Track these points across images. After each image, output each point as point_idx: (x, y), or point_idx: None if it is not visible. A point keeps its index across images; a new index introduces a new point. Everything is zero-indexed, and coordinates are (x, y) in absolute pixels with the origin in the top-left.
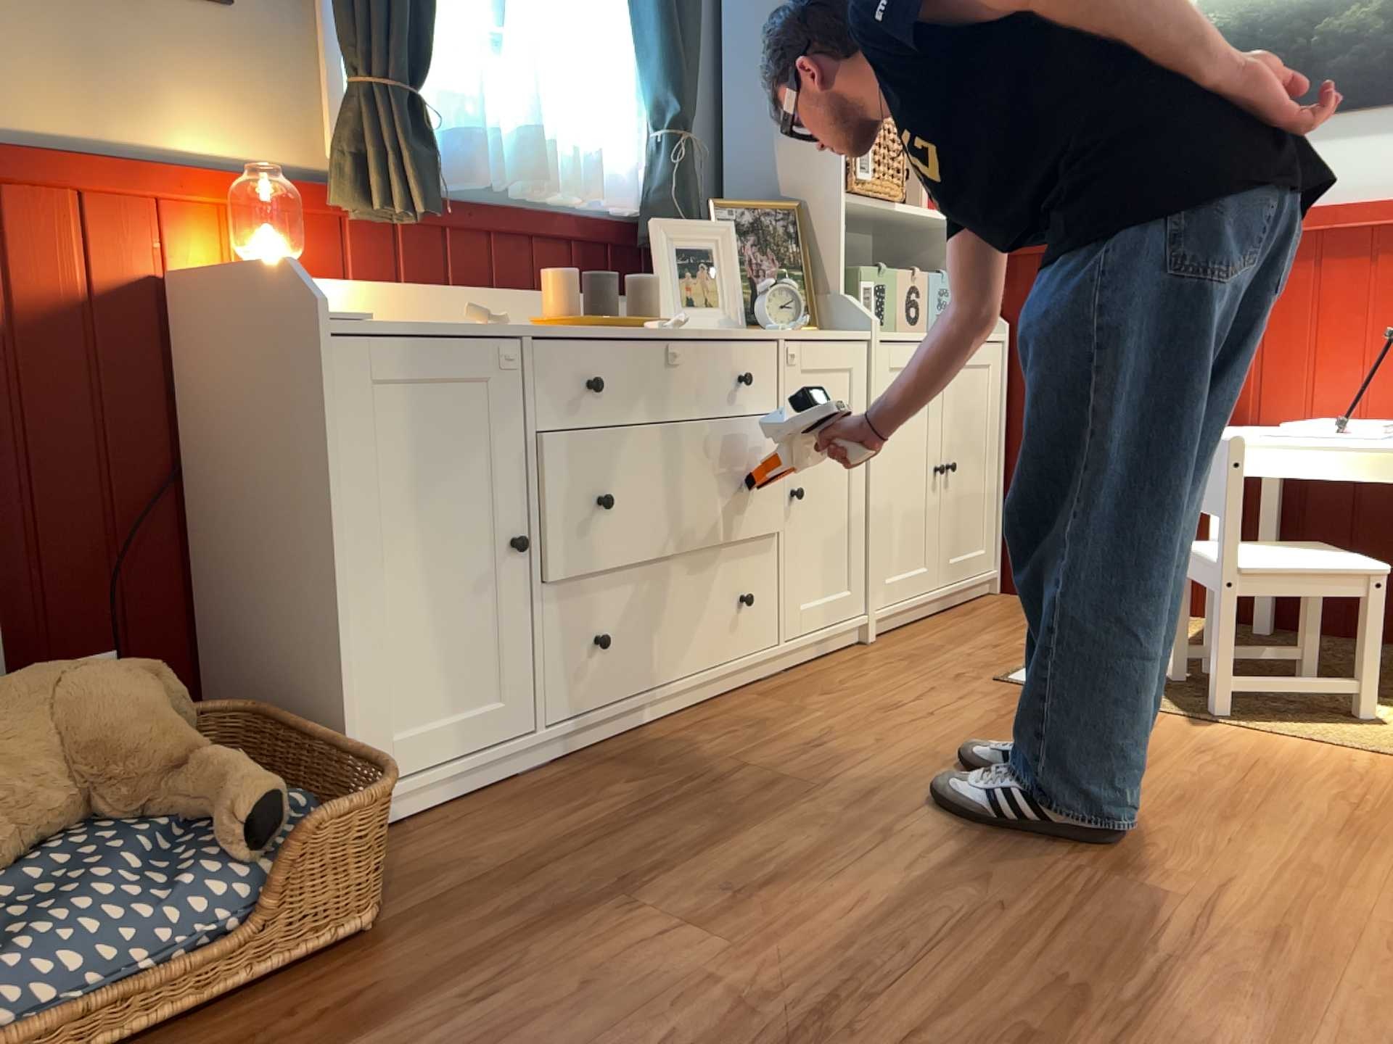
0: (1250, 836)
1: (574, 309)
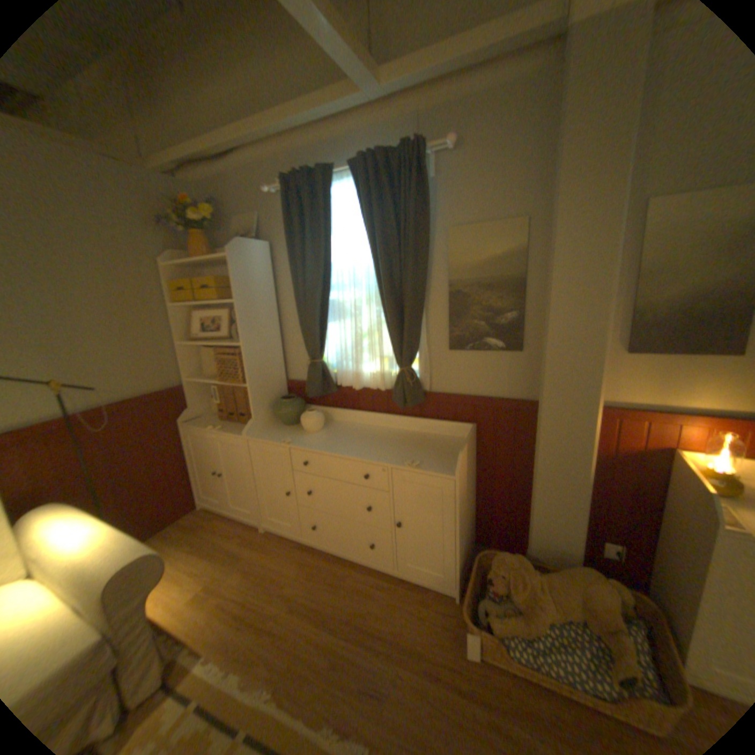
0: None
1: None
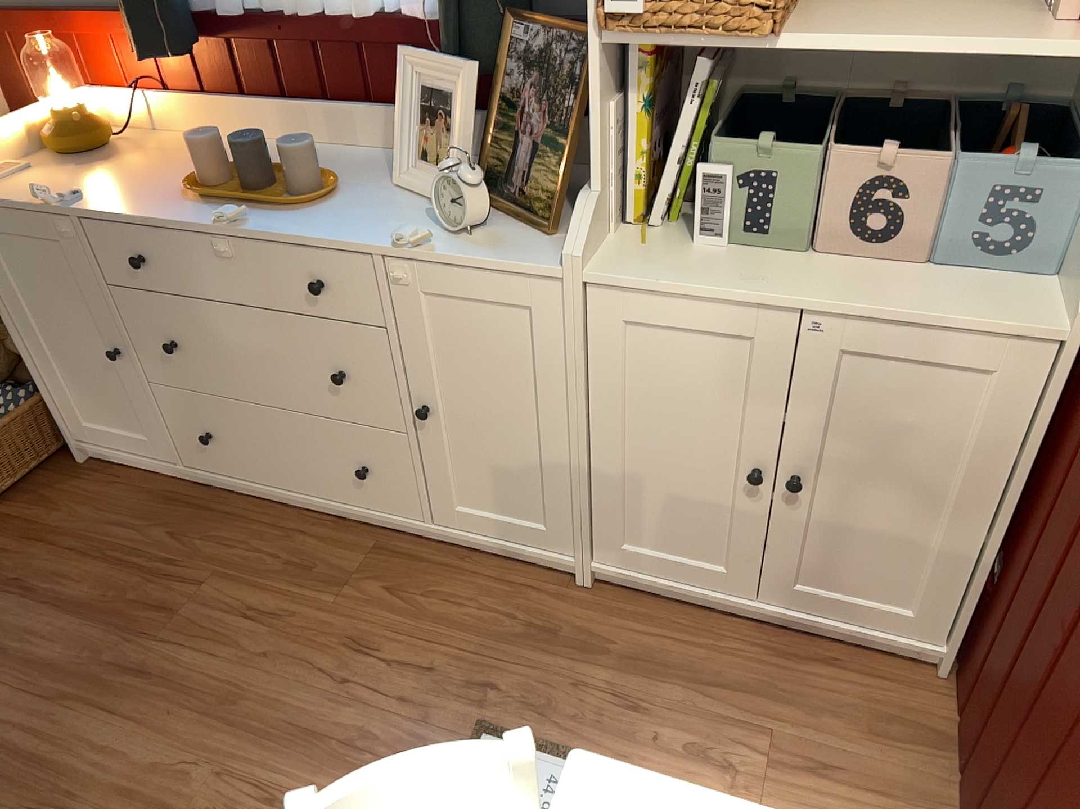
0: None
1: (215, 178)
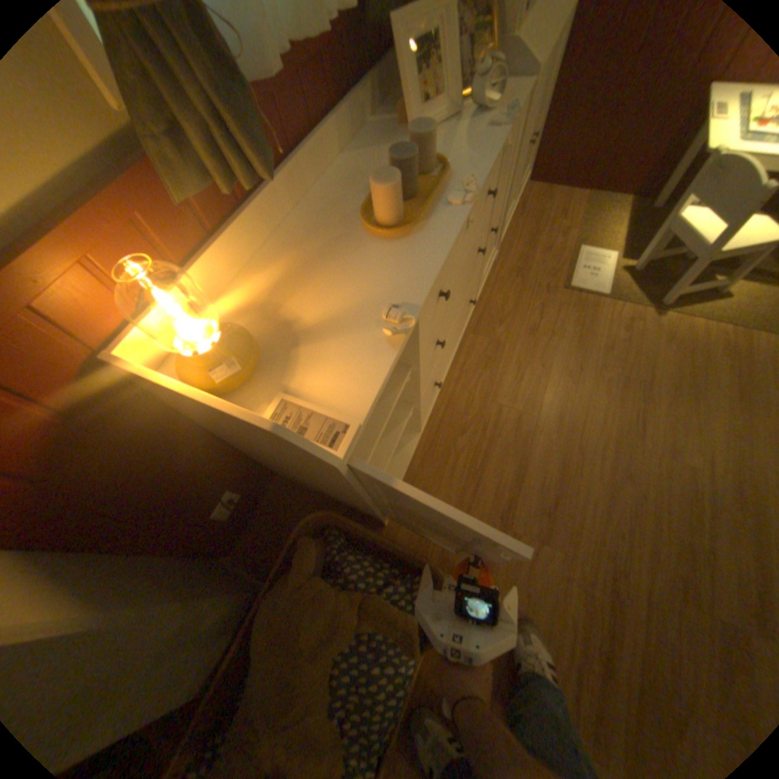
0: (708, 411)
1: (399, 206)
